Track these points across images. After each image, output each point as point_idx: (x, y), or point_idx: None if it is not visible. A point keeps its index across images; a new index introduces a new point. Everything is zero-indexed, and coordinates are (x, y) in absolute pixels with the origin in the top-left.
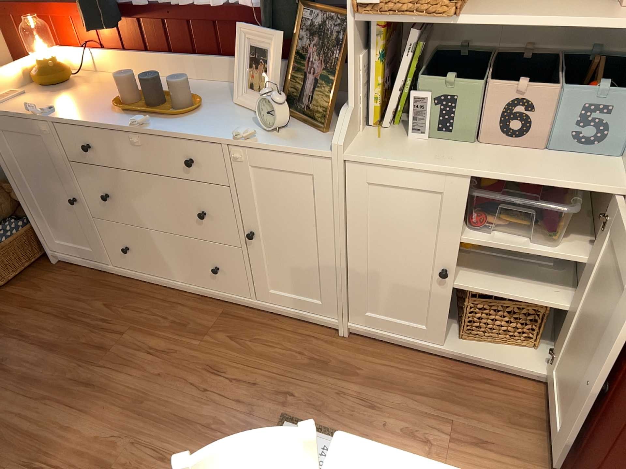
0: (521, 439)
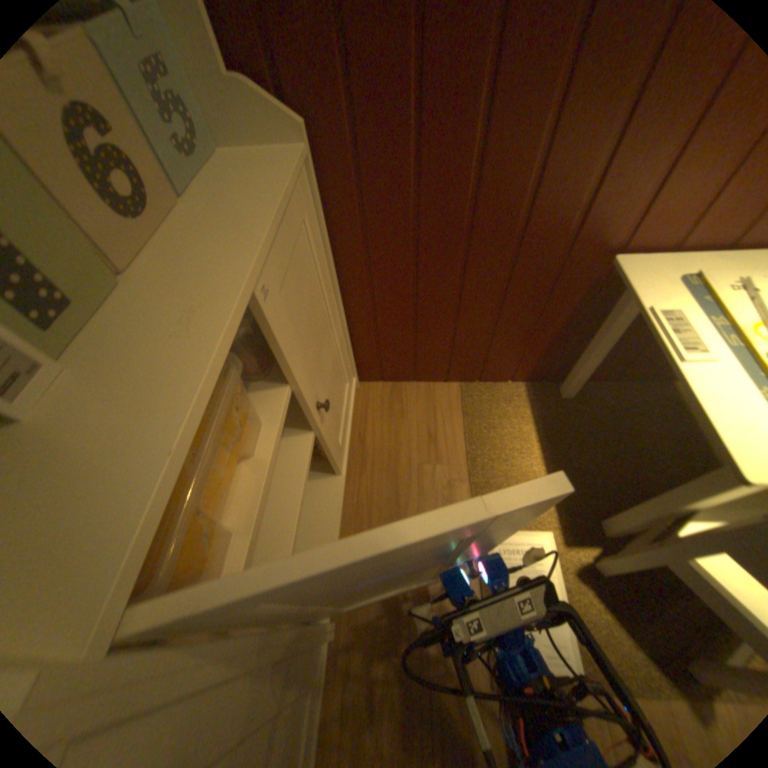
0: (418, 404)
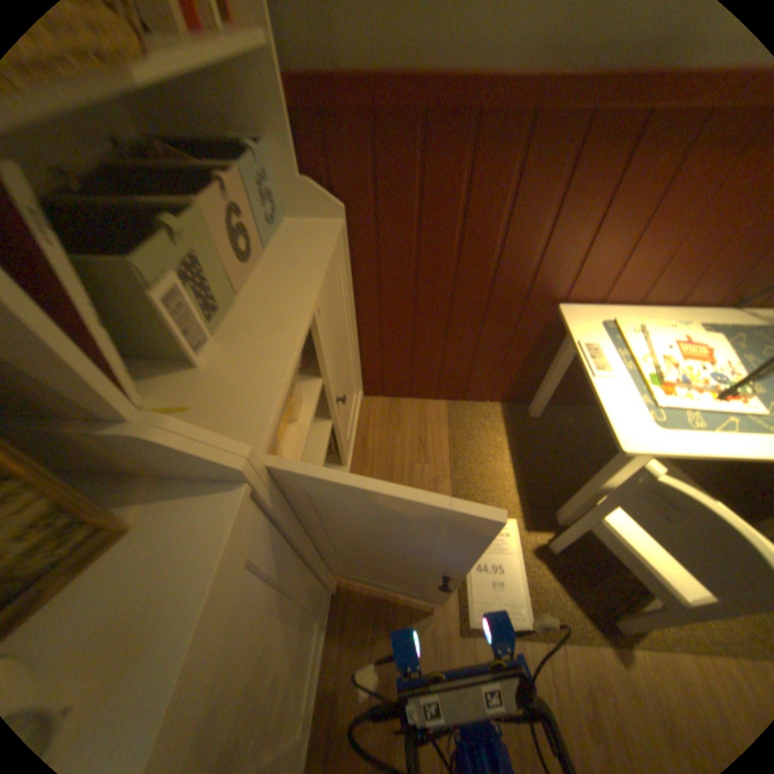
0: (412, 417)
